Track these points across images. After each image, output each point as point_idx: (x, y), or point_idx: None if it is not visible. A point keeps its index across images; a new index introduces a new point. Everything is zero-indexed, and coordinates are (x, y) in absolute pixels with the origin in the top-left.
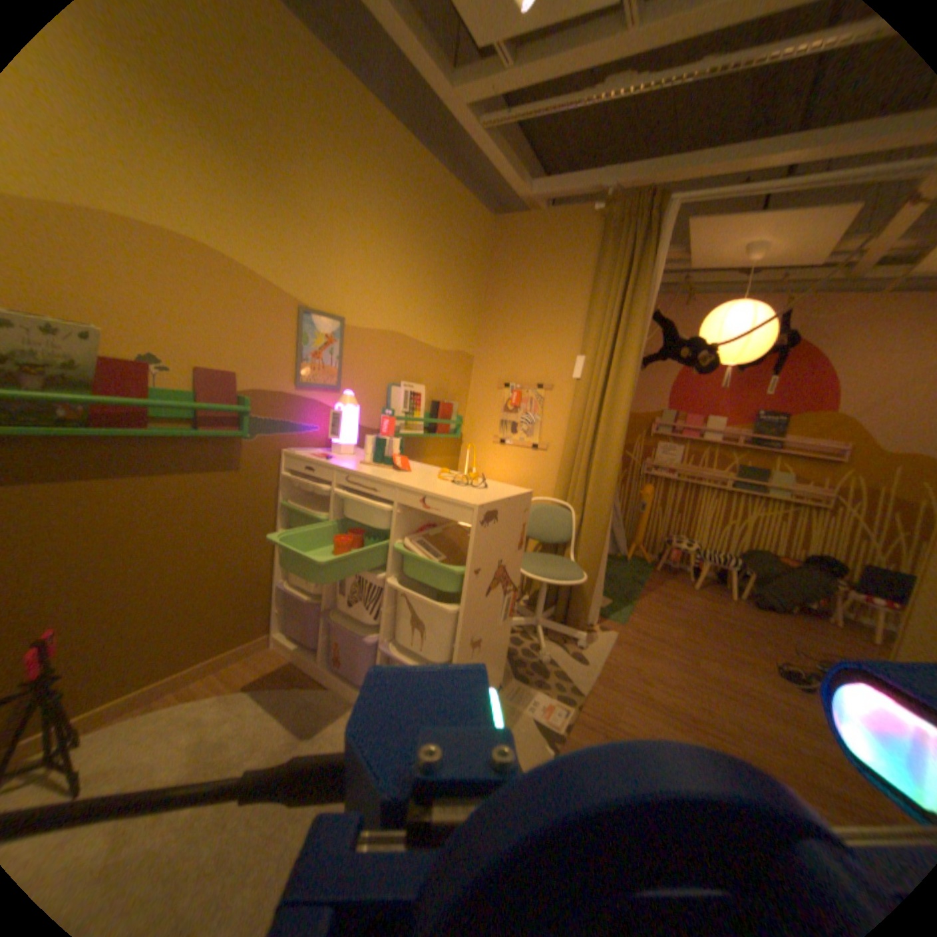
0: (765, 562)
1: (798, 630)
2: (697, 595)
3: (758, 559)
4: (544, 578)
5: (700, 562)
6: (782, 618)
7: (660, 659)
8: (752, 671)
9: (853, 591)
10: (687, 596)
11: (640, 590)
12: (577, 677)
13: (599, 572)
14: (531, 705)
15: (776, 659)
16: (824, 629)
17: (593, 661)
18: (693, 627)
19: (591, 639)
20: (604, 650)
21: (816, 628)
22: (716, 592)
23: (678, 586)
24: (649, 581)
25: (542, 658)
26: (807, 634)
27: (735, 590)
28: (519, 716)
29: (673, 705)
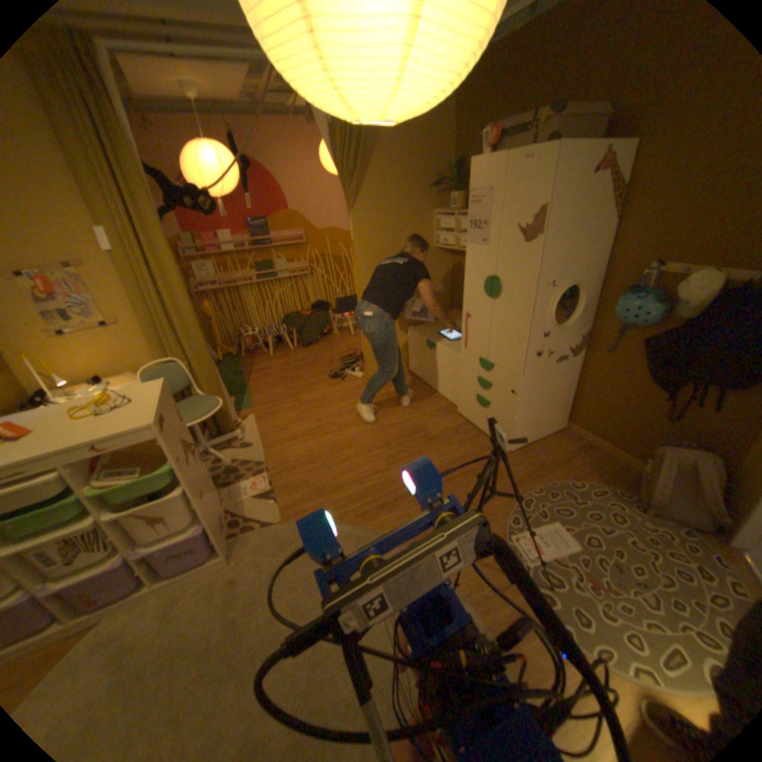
0: (294, 319)
1: (324, 348)
2: (273, 359)
3: (290, 319)
4: (195, 420)
5: (262, 336)
6: (315, 346)
7: (281, 411)
8: (319, 385)
9: (335, 314)
10: (269, 363)
11: (243, 377)
12: (251, 456)
13: (222, 389)
14: (241, 492)
15: (324, 371)
16: (332, 340)
17: (252, 440)
18: (284, 381)
19: (240, 429)
20: (252, 430)
21: (329, 342)
22: (280, 350)
23: (260, 360)
24: (243, 367)
25: (225, 464)
26: (328, 348)
27: (288, 342)
28: (240, 503)
29: (301, 429)
